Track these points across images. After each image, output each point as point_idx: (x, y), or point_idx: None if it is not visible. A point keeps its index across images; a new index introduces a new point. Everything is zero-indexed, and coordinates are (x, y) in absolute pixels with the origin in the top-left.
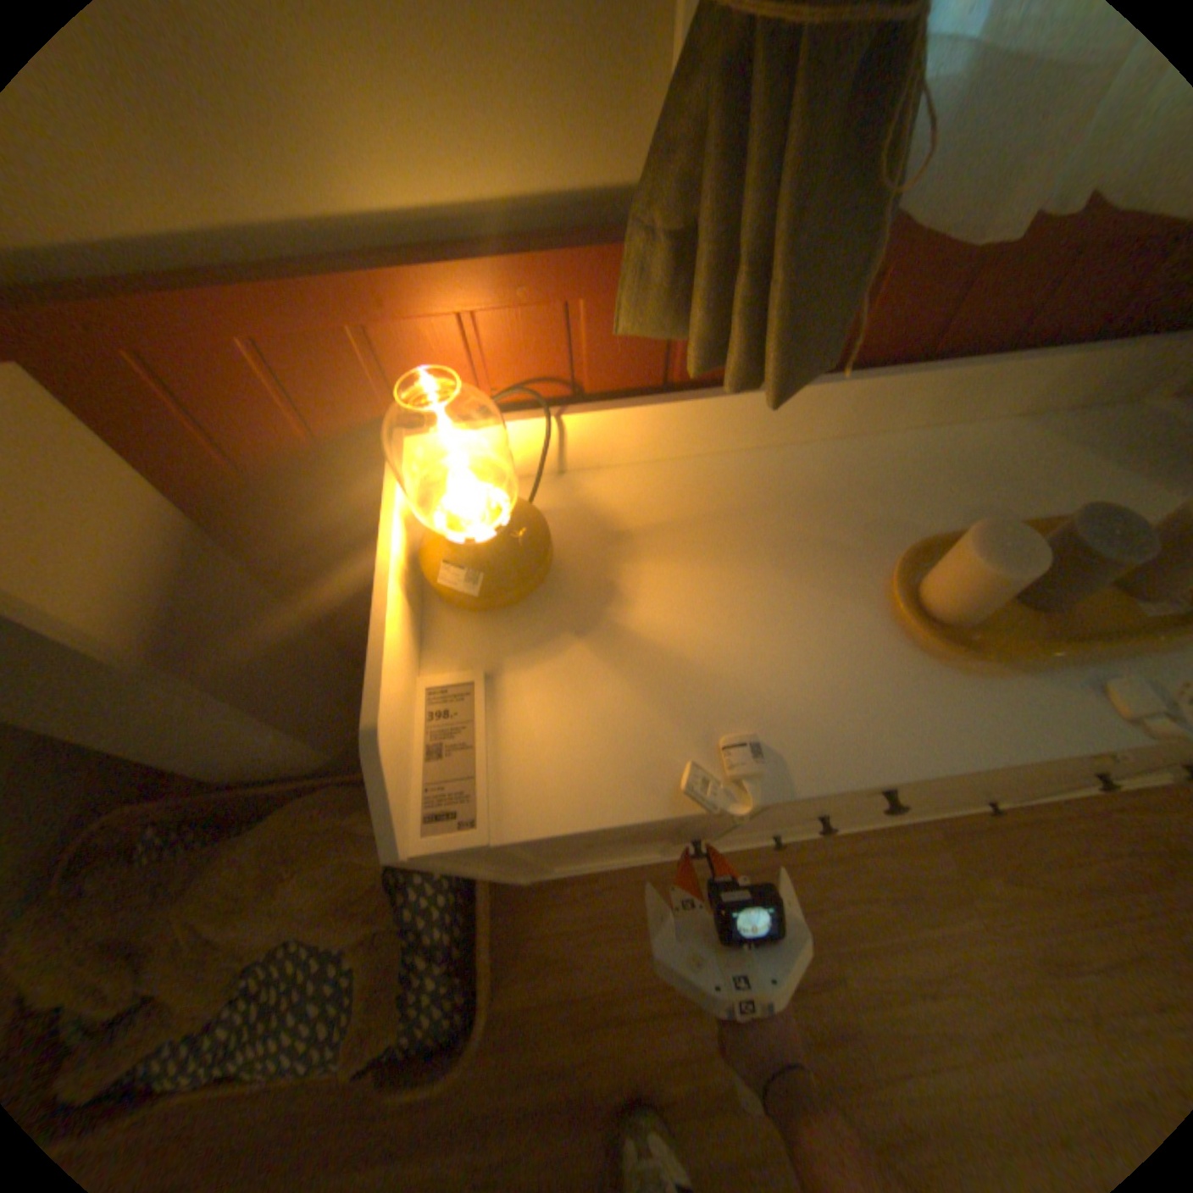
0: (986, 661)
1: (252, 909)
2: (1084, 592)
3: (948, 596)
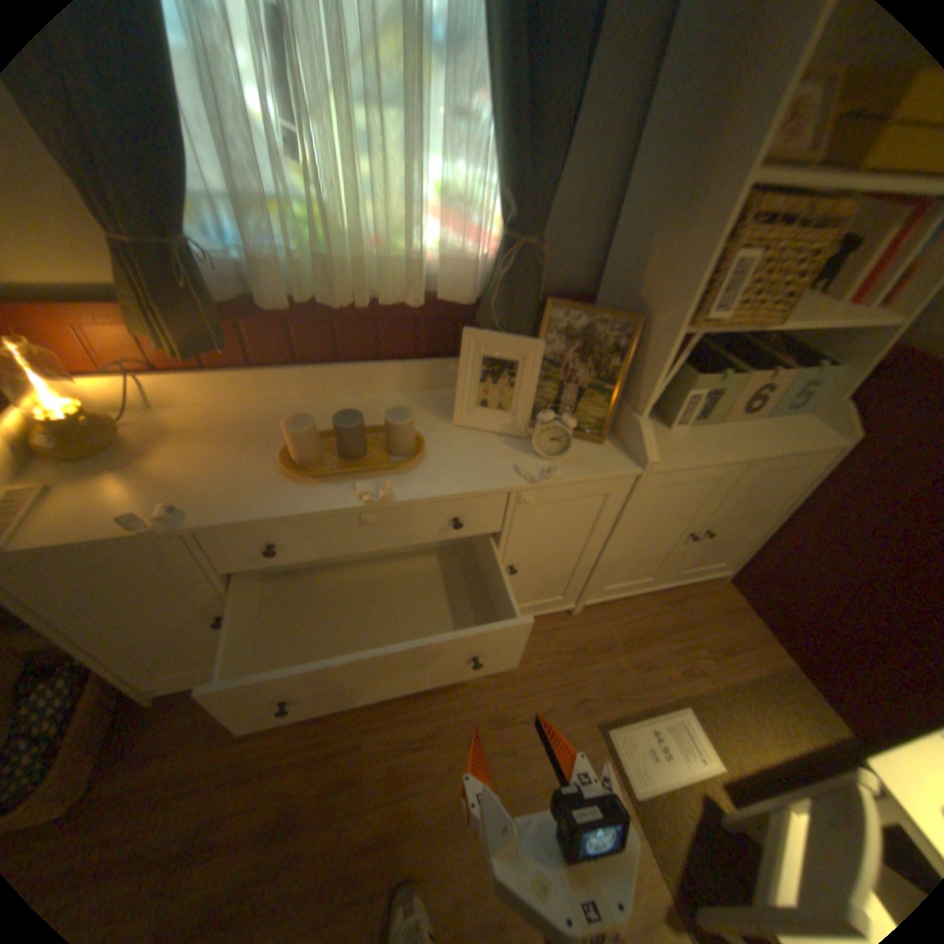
0: (301, 476)
1: None
2: (356, 450)
3: (294, 452)
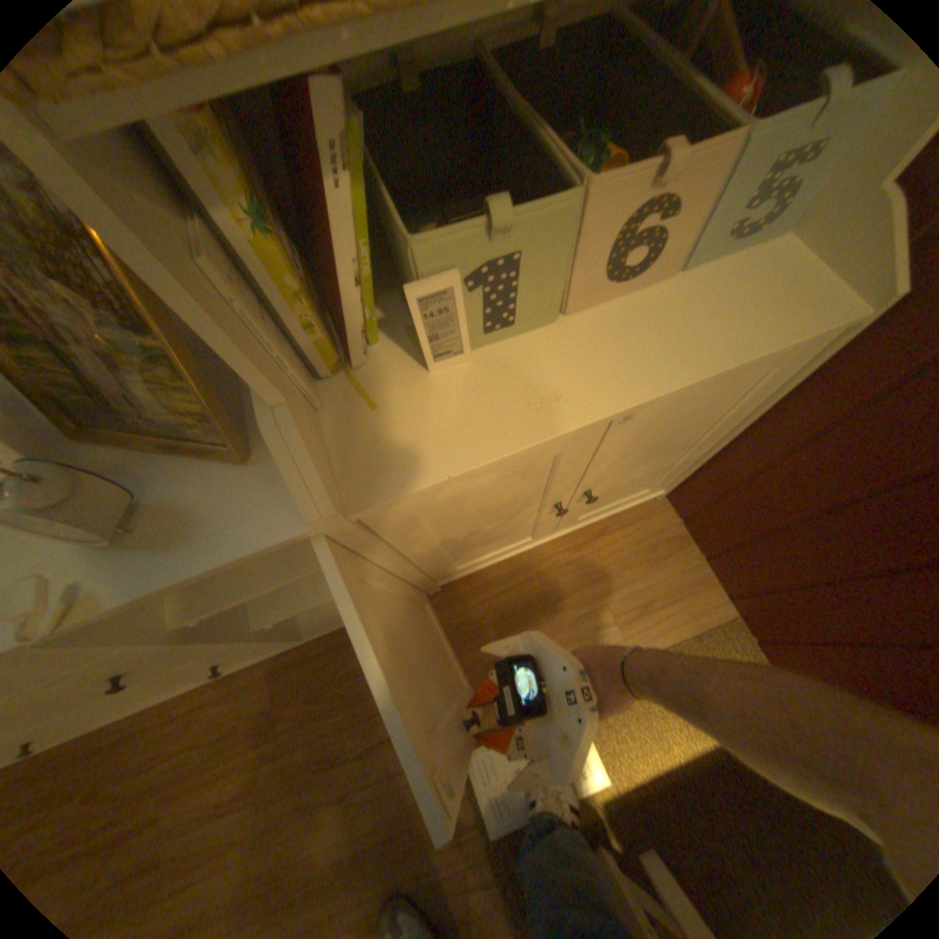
0: None
1: None
2: None
3: None
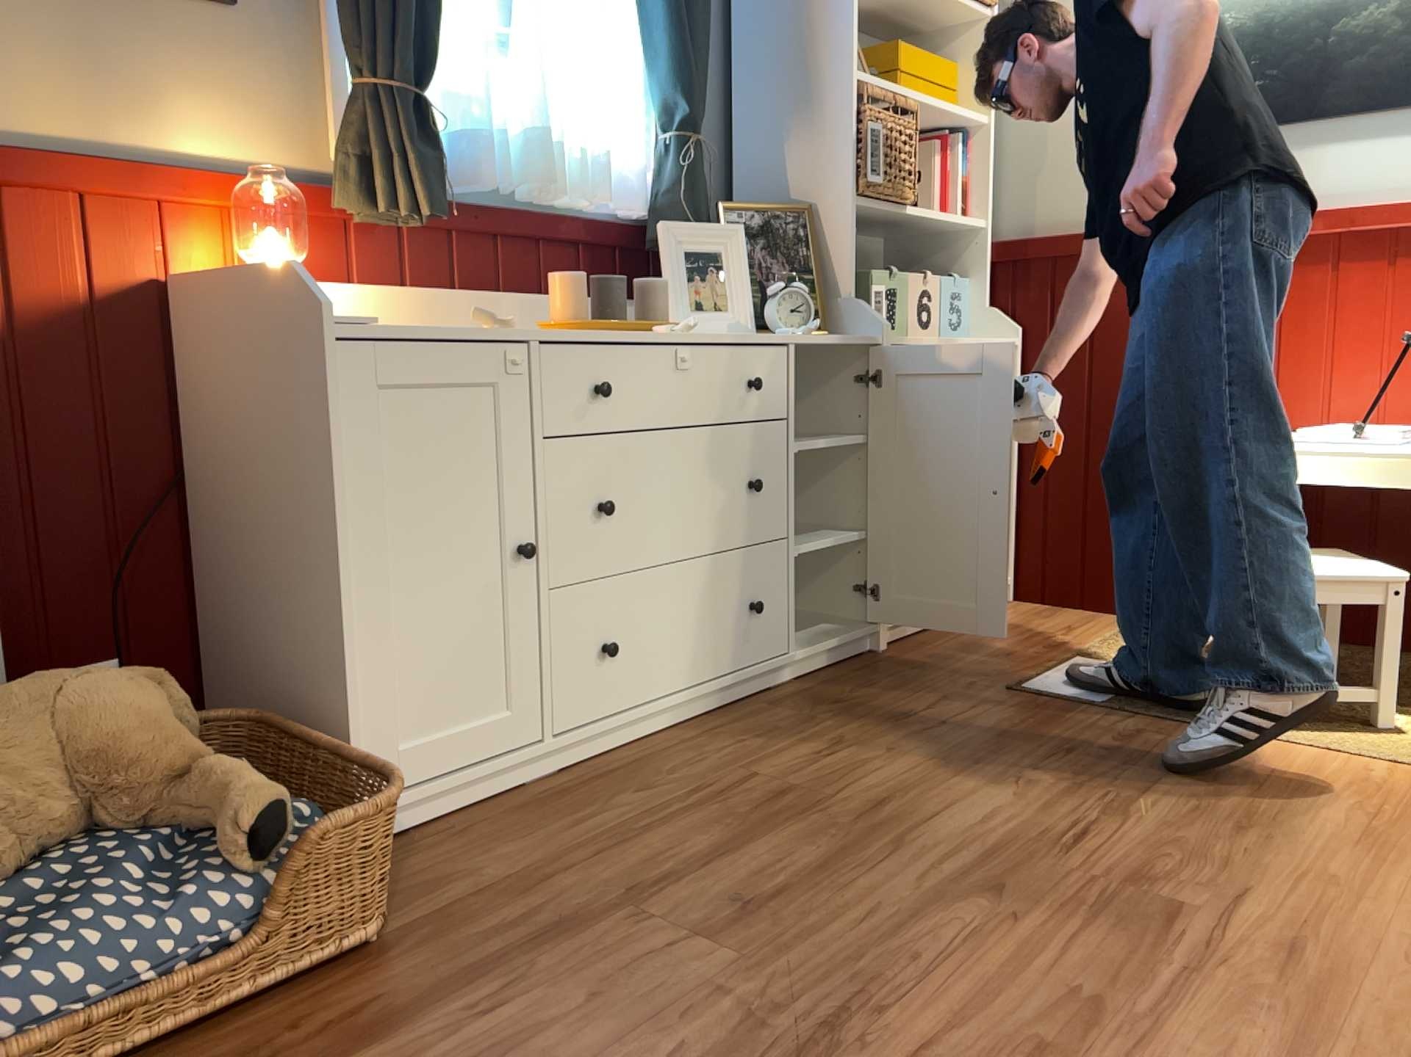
0: (591, 321)
1: (11, 735)
2: (620, 314)
3: (560, 314)
